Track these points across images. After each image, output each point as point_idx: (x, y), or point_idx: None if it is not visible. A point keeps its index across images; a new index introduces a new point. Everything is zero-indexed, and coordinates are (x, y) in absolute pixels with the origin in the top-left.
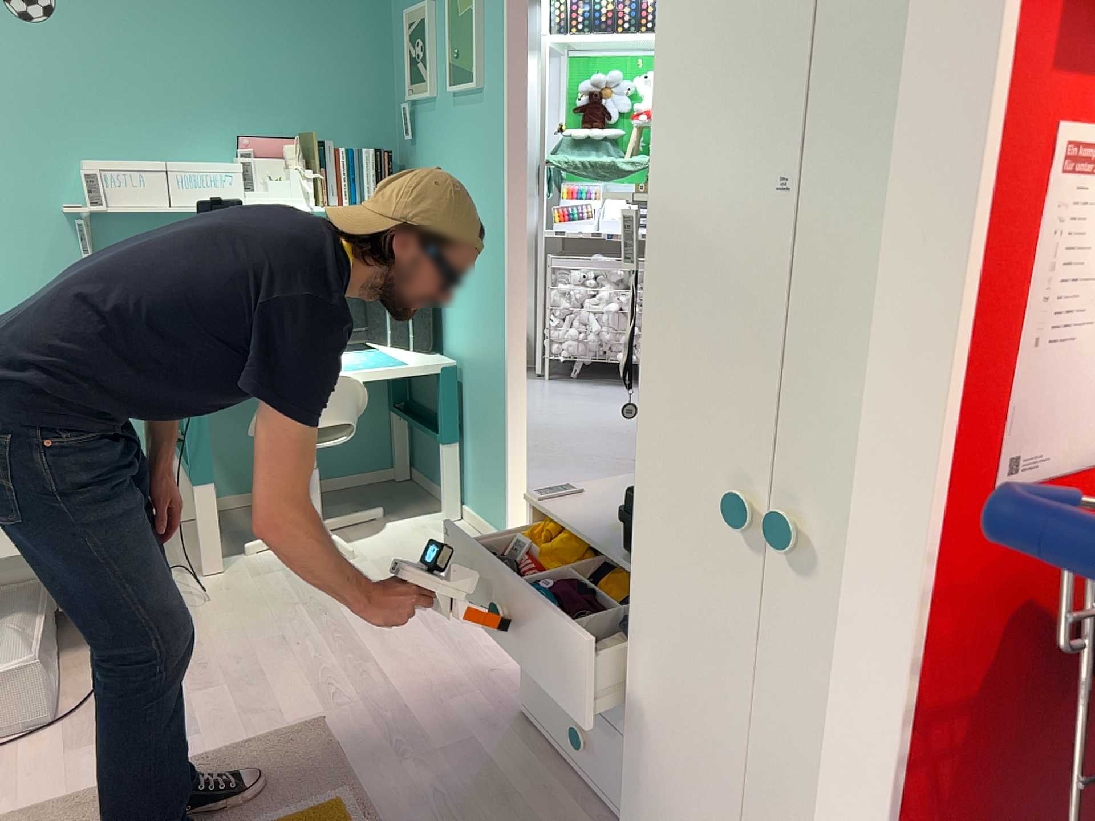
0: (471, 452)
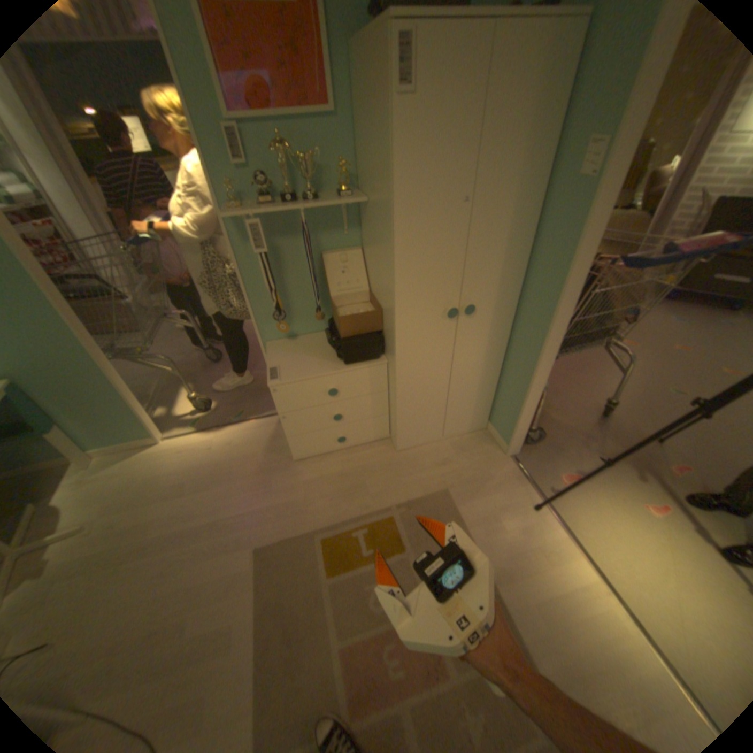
0: (72, 421)
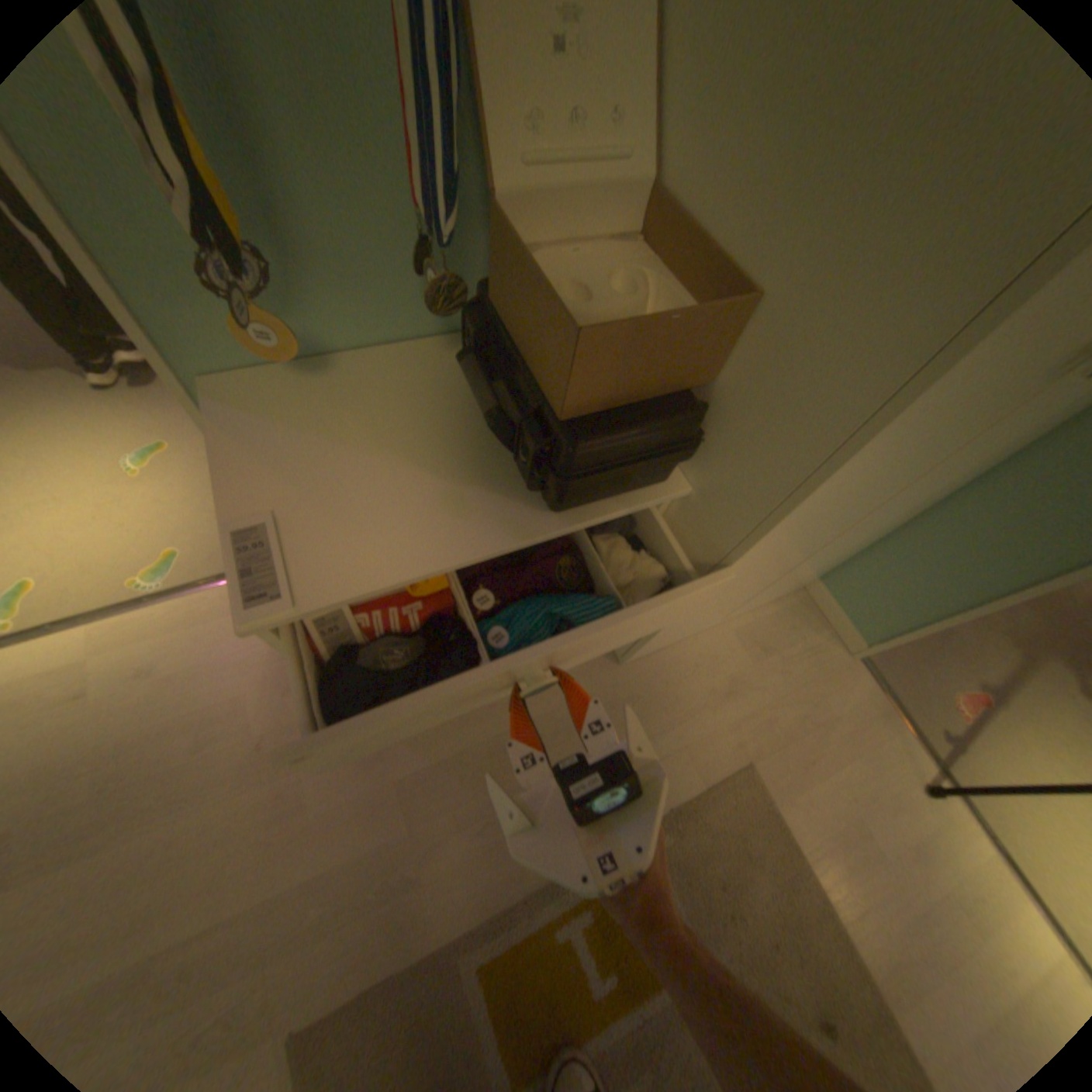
0: None
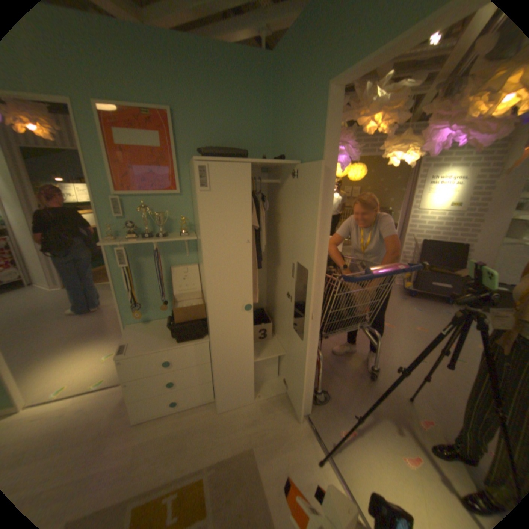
0: None
